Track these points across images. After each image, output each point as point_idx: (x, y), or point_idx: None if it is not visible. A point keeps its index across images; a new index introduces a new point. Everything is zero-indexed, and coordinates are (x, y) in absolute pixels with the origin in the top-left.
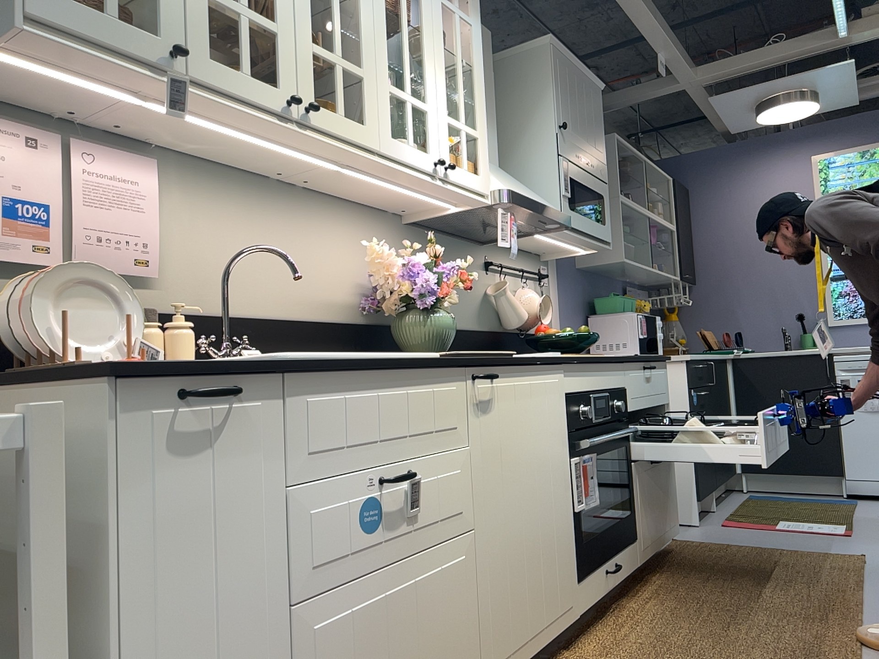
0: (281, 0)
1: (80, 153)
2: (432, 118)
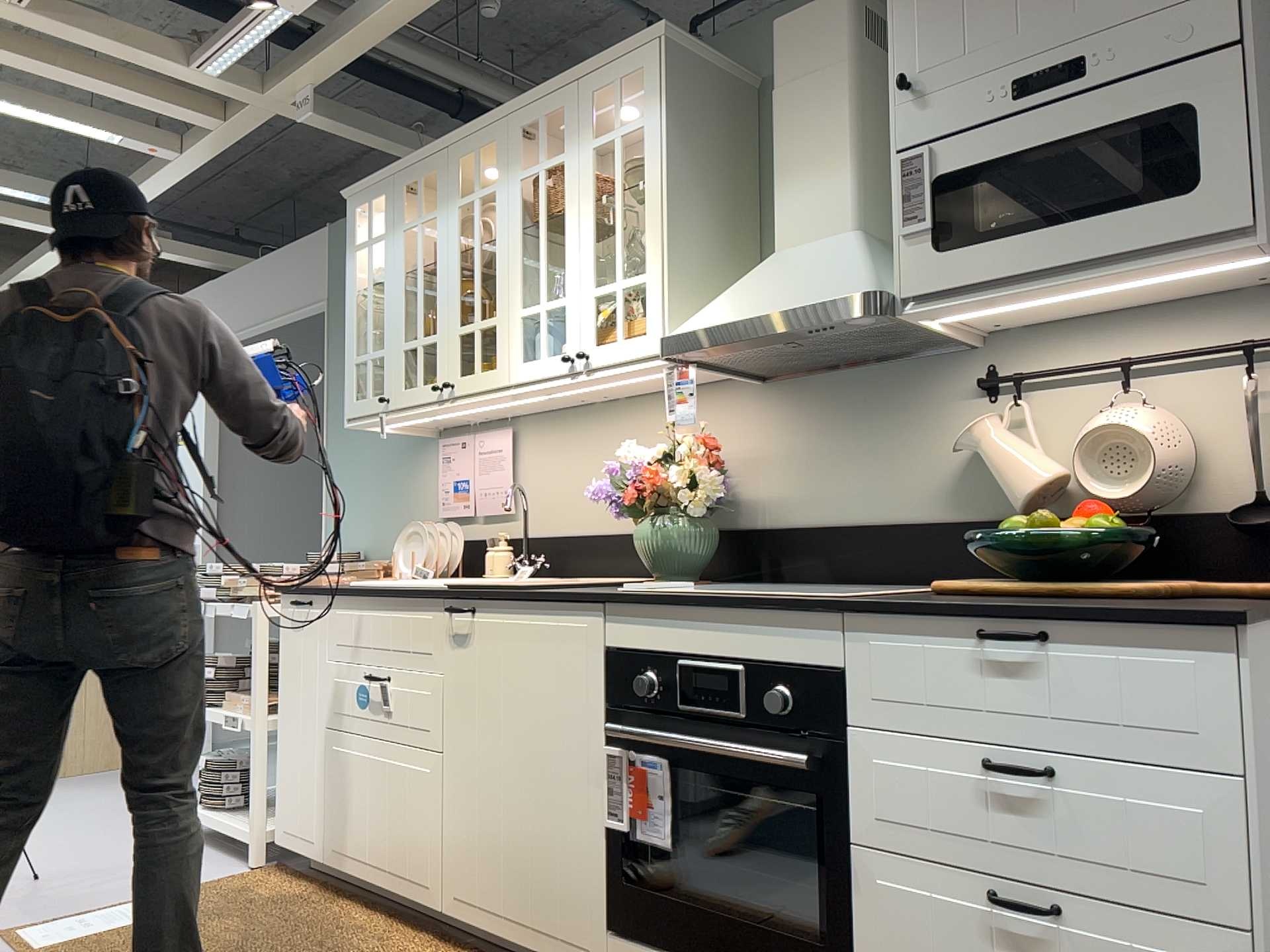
0: (439, 312)
1: (476, 441)
2: (569, 306)
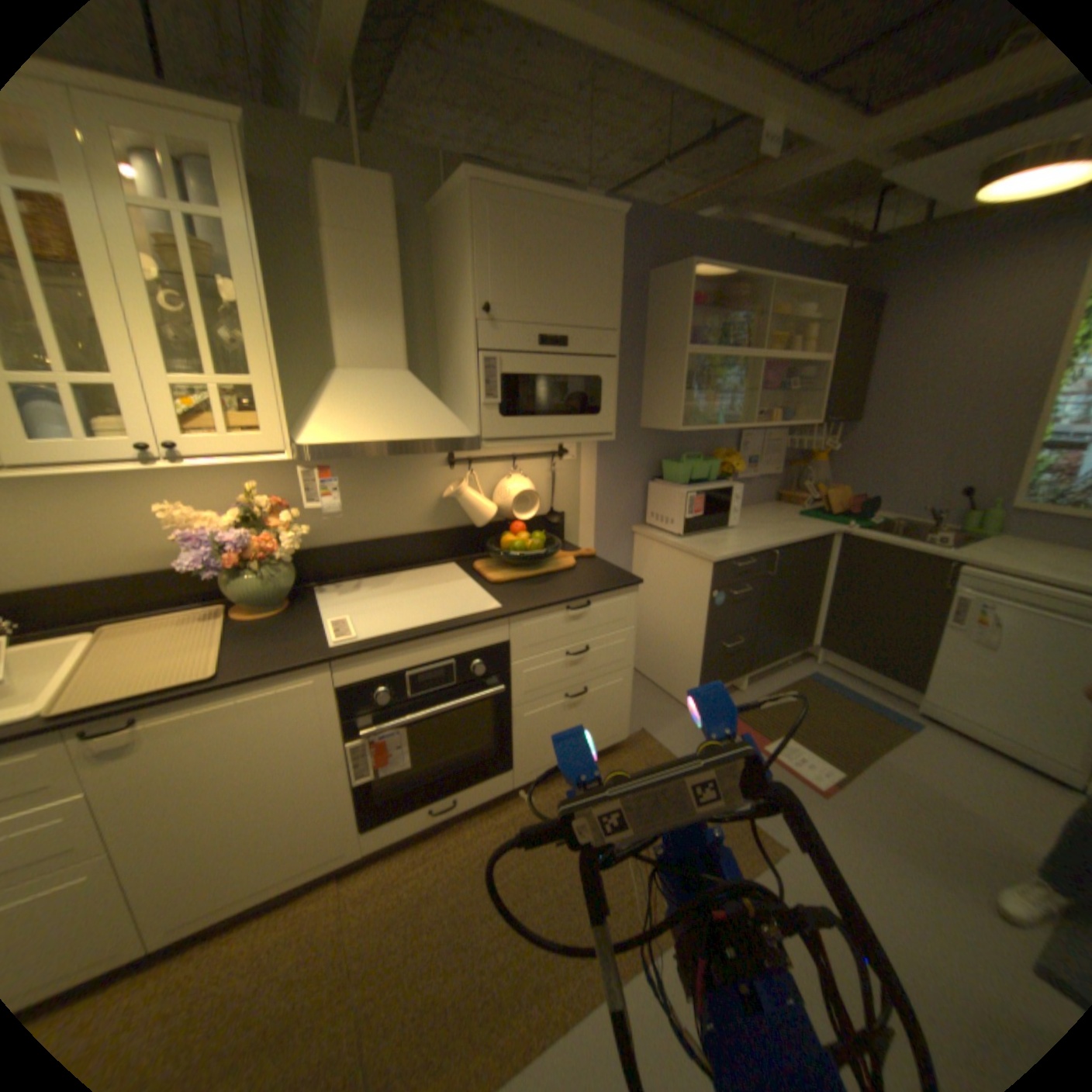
0: None
1: None
2: (128, 390)
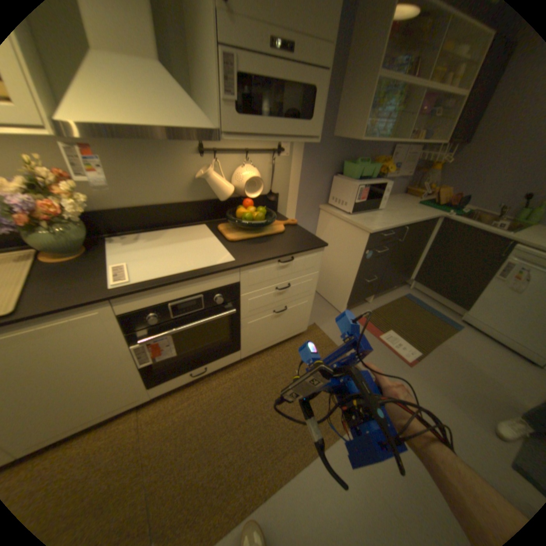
0: None
1: None
2: None
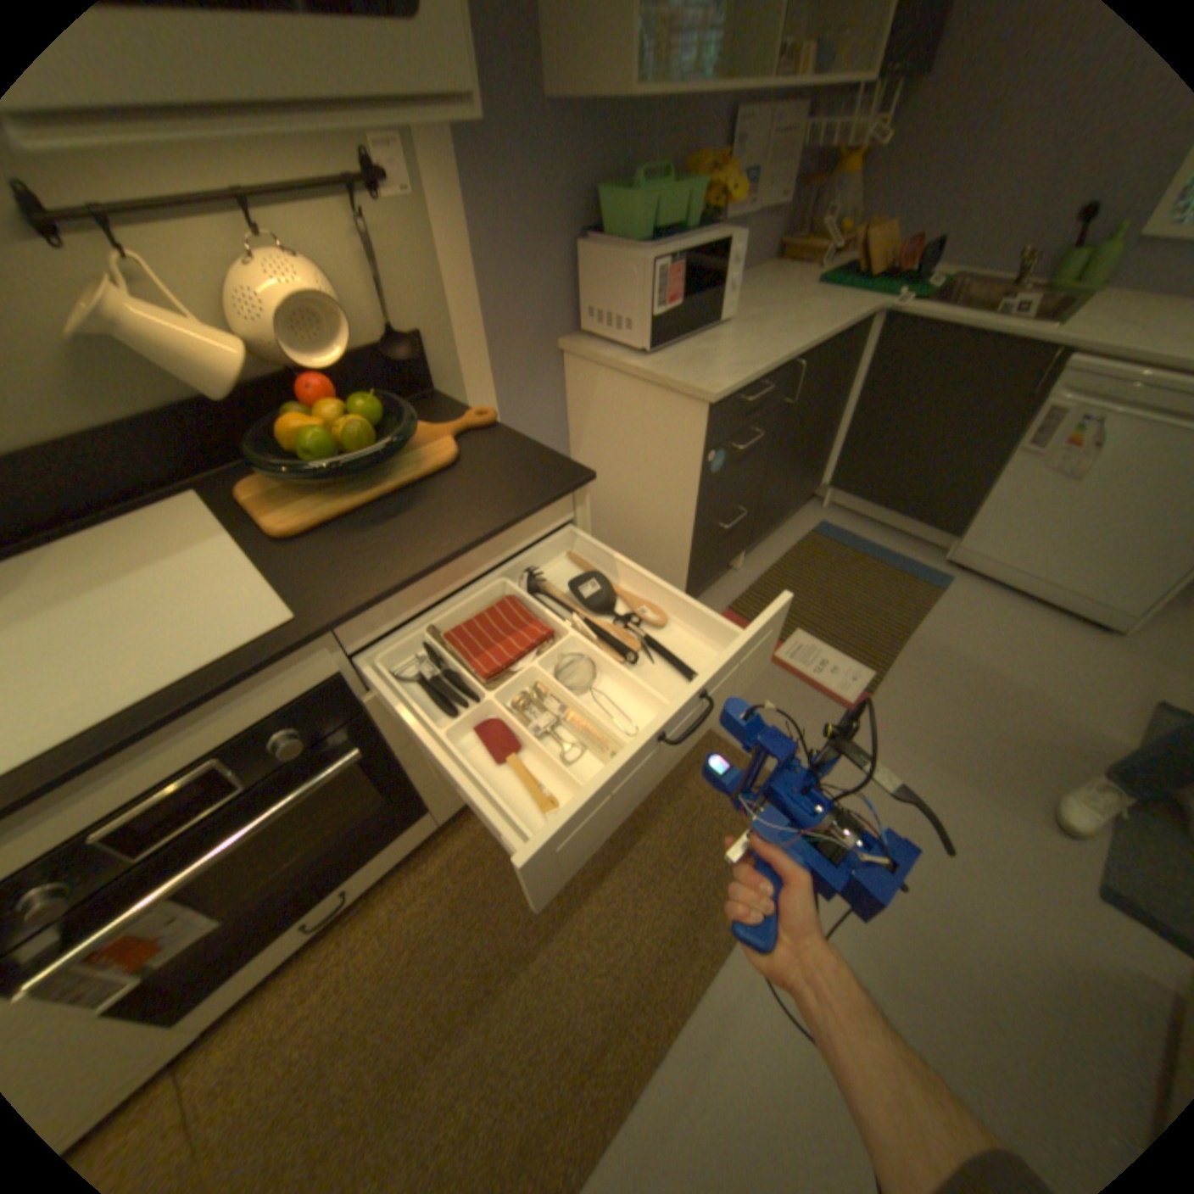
0: None
1: None
2: None
